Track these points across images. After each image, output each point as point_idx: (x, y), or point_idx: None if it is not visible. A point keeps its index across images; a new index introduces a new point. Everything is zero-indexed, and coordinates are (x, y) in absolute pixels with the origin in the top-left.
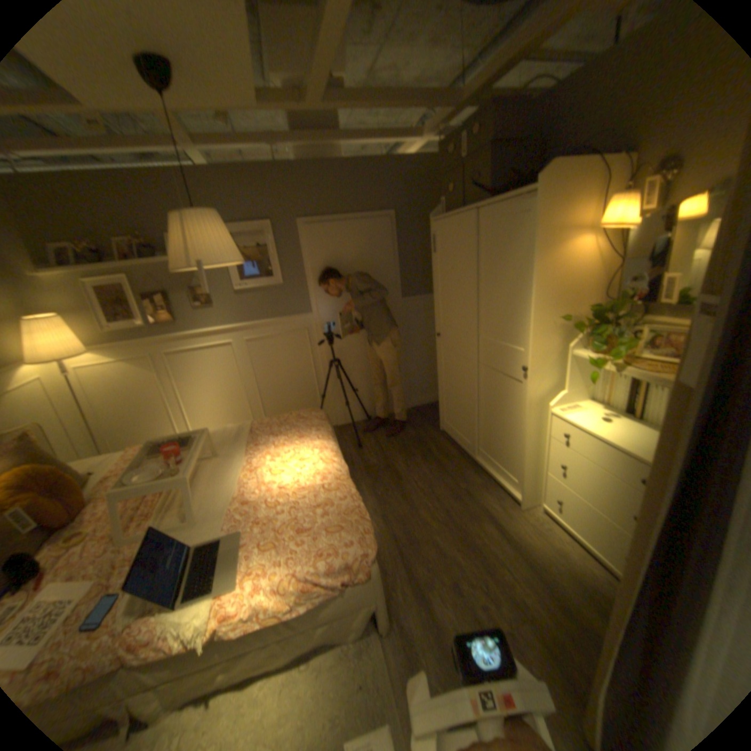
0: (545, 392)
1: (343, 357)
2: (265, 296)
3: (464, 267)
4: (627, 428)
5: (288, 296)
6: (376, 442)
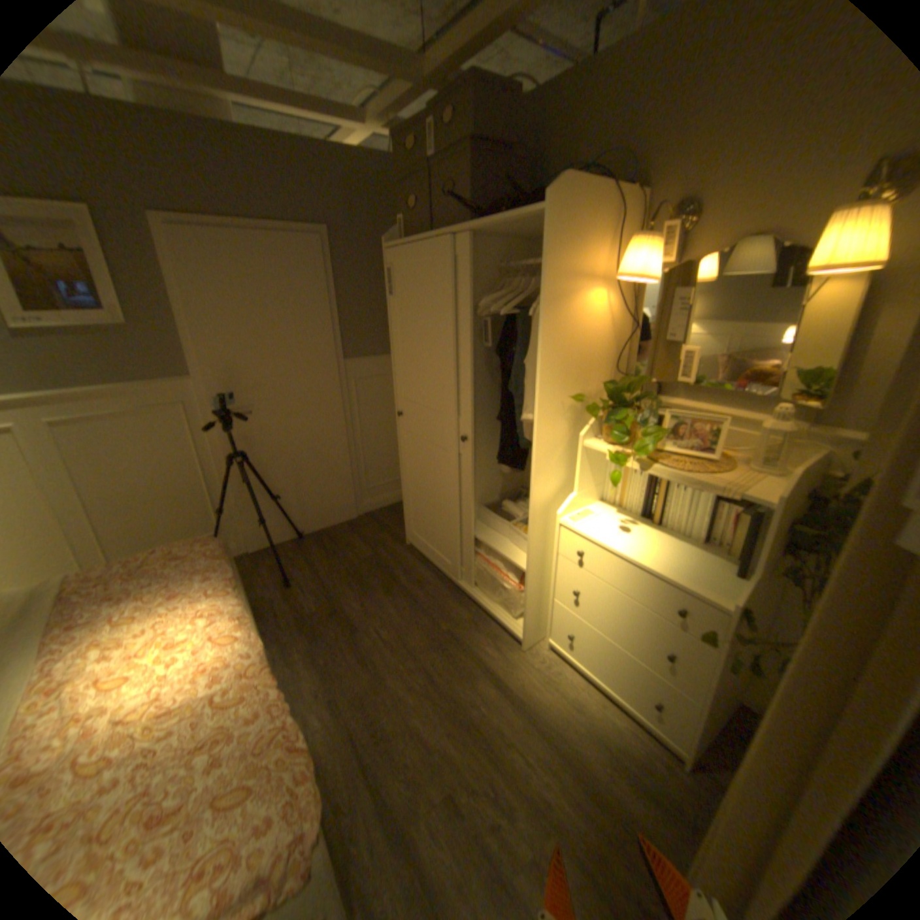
0: (550, 496)
1: (254, 449)
2: (90, 345)
3: (437, 319)
4: (650, 539)
5: (141, 347)
6: (314, 574)
